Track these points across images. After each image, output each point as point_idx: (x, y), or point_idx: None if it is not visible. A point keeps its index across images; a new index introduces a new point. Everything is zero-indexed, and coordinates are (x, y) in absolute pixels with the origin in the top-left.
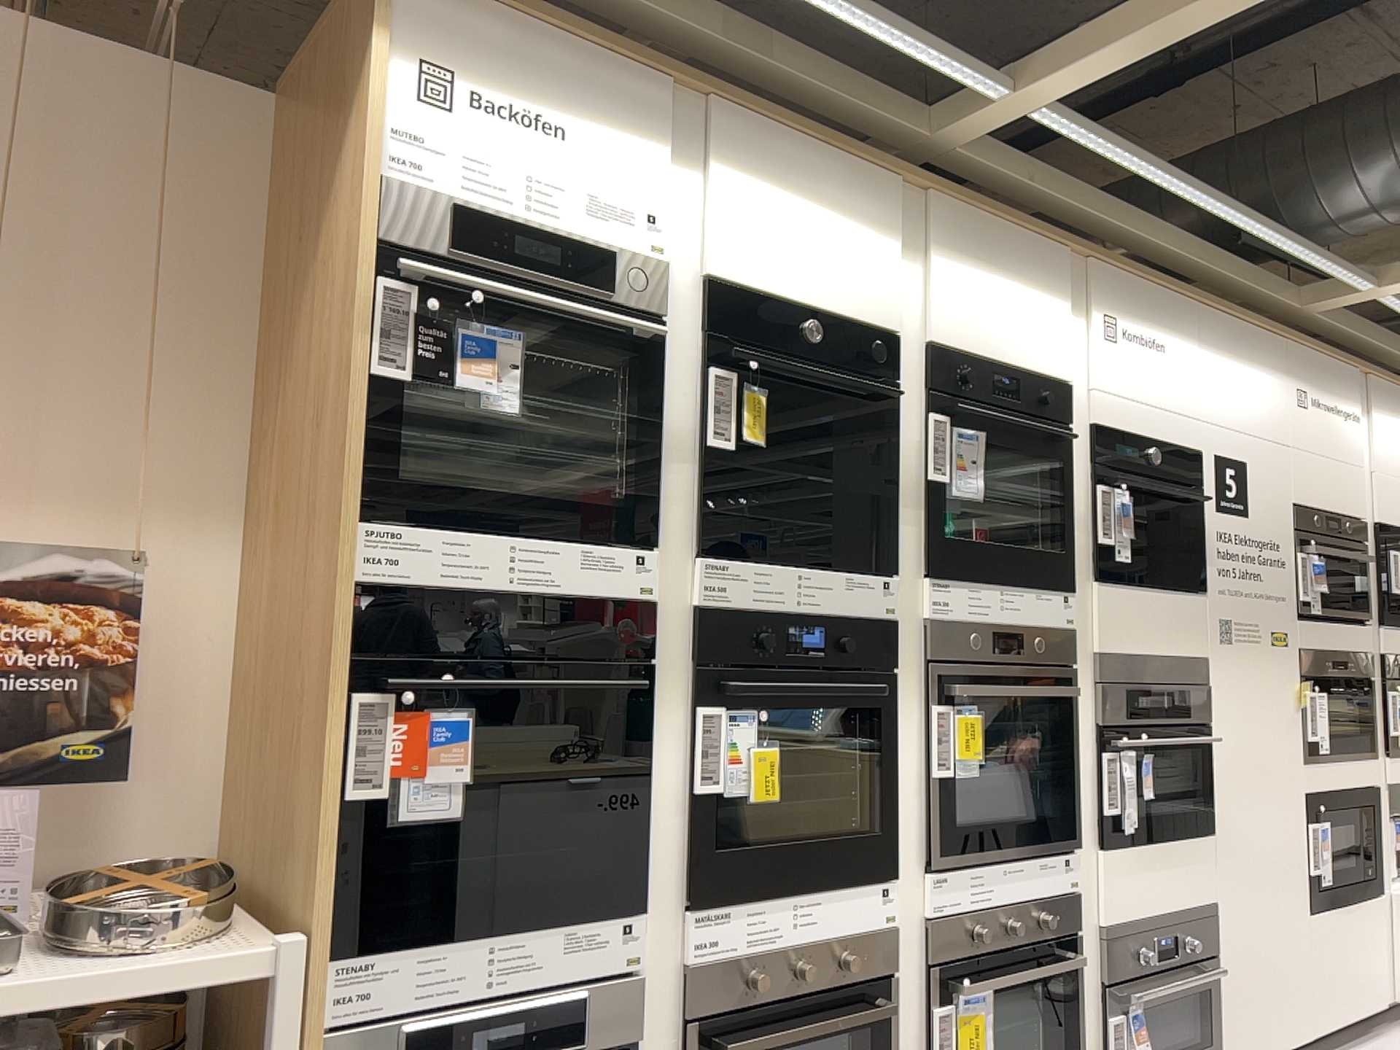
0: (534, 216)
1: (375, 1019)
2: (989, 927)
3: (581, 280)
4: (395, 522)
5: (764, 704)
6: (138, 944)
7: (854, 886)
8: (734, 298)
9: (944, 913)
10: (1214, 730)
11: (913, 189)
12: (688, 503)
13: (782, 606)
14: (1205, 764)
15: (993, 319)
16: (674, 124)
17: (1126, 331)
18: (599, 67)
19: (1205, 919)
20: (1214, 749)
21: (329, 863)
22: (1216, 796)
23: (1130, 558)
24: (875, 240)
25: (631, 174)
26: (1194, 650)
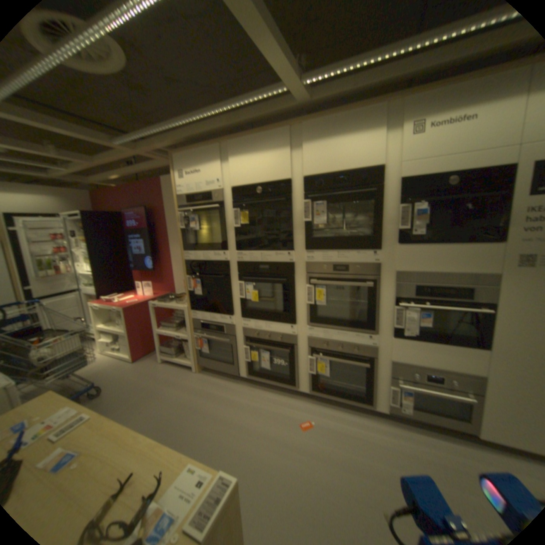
0: (195, 190)
1: (197, 320)
2: (329, 345)
3: (204, 200)
4: (186, 251)
5: (253, 282)
6: (177, 303)
7: (282, 323)
8: (237, 189)
9: (312, 337)
10: (501, 308)
11: (294, 124)
12: (233, 240)
13: (255, 260)
14: (489, 322)
15: (333, 156)
16: (218, 153)
17: (434, 120)
18: (201, 151)
19: (472, 381)
20: (500, 316)
21: (187, 299)
22: (497, 337)
23: (425, 232)
24: (277, 152)
25: (210, 172)
26: (485, 270)
